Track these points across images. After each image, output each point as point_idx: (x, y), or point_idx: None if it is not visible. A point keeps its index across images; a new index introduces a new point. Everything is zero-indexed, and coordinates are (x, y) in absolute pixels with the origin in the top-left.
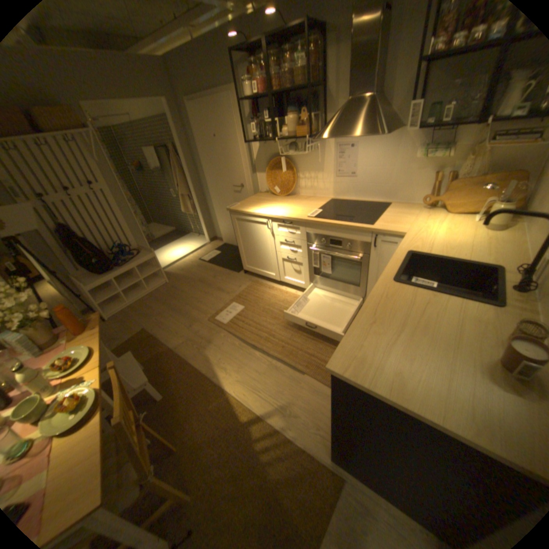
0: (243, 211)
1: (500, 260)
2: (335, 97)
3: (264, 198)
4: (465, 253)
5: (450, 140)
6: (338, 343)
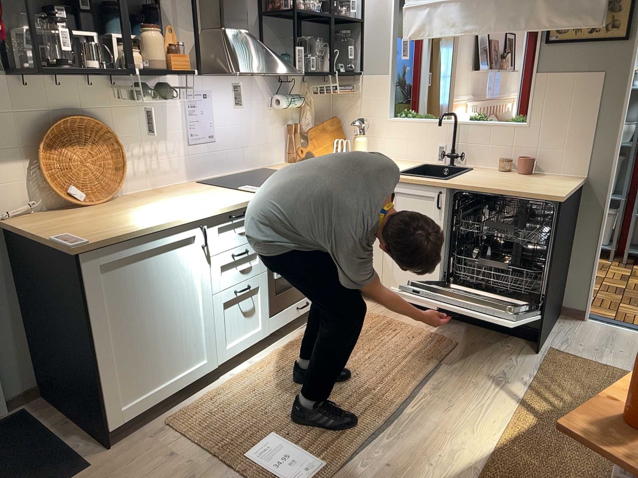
0: (137, 231)
1: (412, 163)
2: (174, 23)
3: (77, 216)
4: (400, 166)
5: (286, 93)
6: (385, 332)
